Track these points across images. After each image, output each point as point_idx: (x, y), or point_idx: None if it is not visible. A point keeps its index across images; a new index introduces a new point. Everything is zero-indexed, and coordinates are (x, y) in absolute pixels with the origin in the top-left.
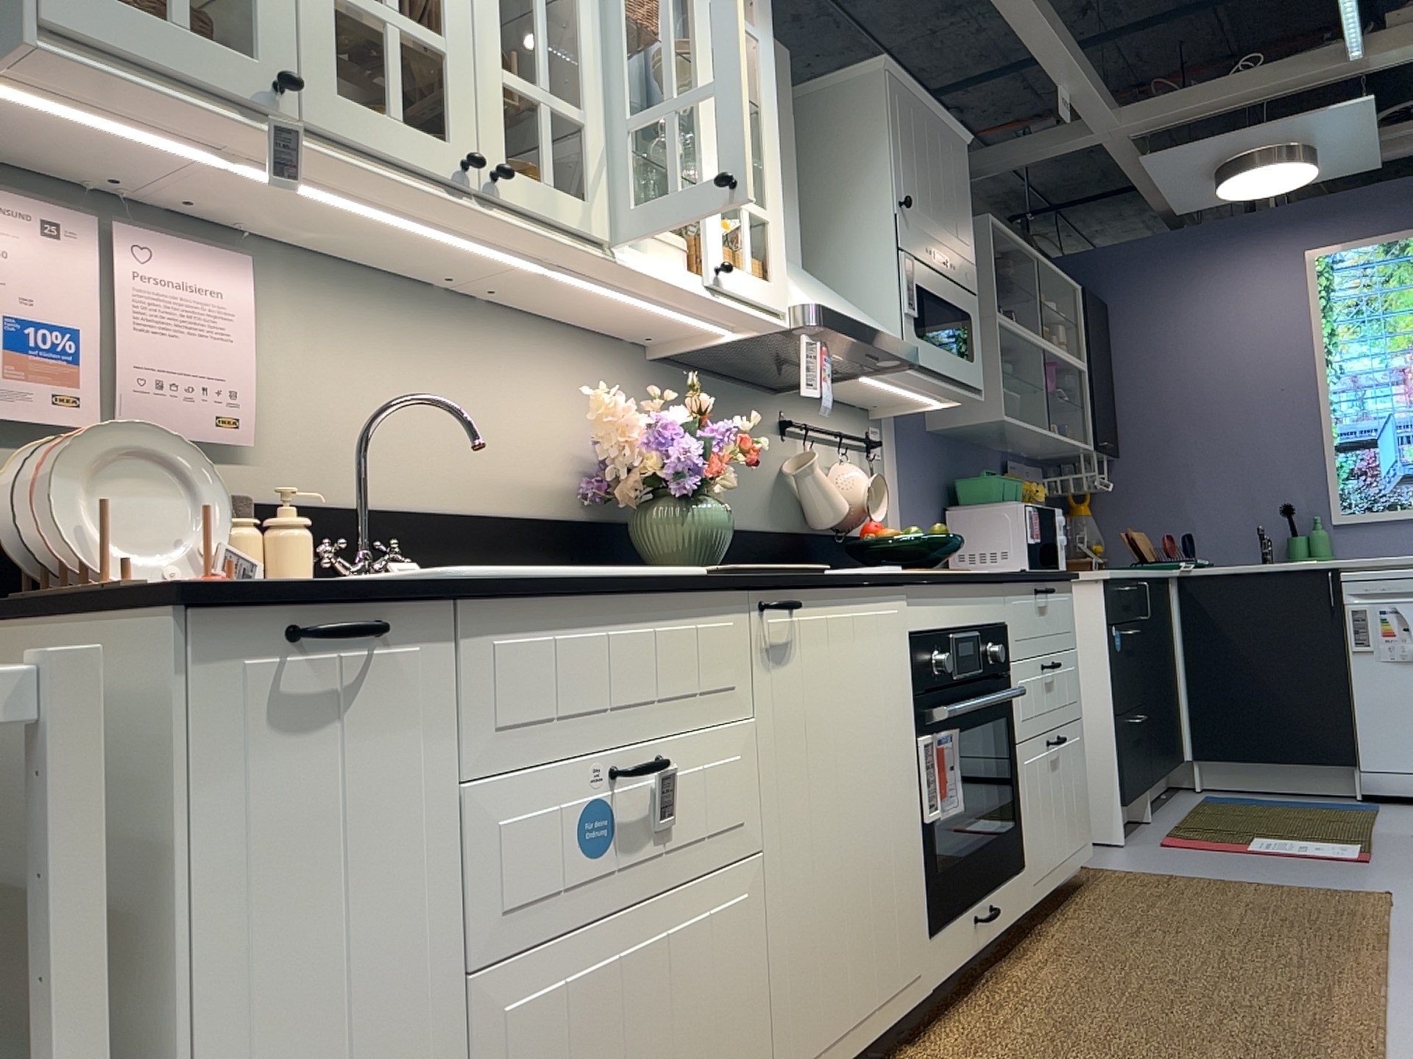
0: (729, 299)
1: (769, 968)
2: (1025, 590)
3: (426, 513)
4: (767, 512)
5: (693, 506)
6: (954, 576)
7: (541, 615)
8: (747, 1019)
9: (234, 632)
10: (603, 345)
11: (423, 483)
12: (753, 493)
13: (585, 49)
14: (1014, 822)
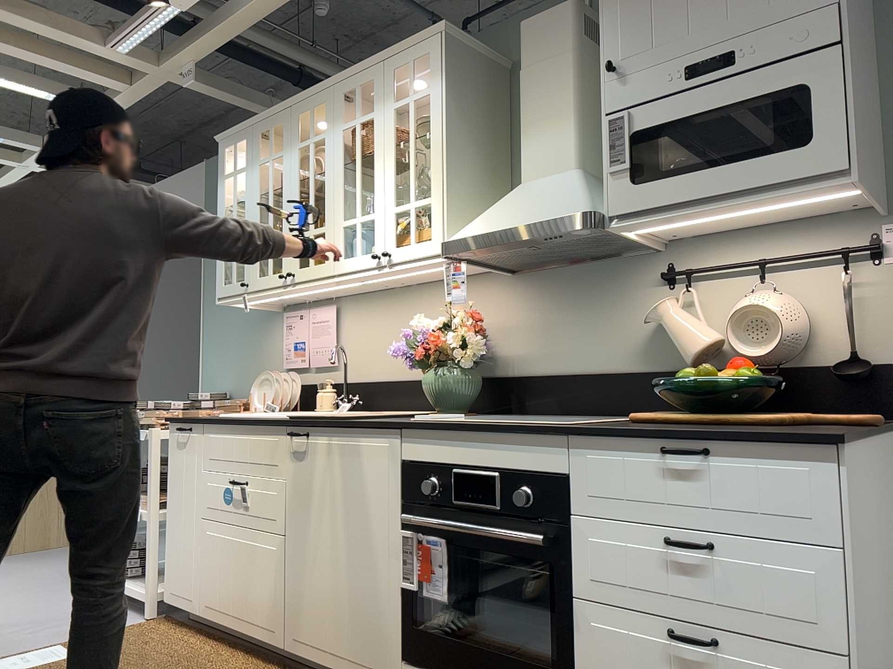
0: (397, 266)
1: (283, 584)
2: (621, 445)
3: (386, 381)
4: (635, 356)
5: (429, 374)
6: (448, 426)
7: (220, 429)
8: (271, 595)
9: (175, 427)
10: (477, 279)
11: (387, 369)
12: (615, 342)
13: (326, 198)
14: (554, 667)
